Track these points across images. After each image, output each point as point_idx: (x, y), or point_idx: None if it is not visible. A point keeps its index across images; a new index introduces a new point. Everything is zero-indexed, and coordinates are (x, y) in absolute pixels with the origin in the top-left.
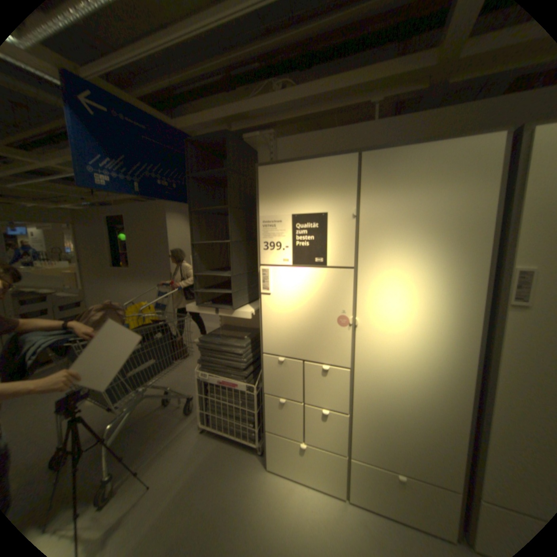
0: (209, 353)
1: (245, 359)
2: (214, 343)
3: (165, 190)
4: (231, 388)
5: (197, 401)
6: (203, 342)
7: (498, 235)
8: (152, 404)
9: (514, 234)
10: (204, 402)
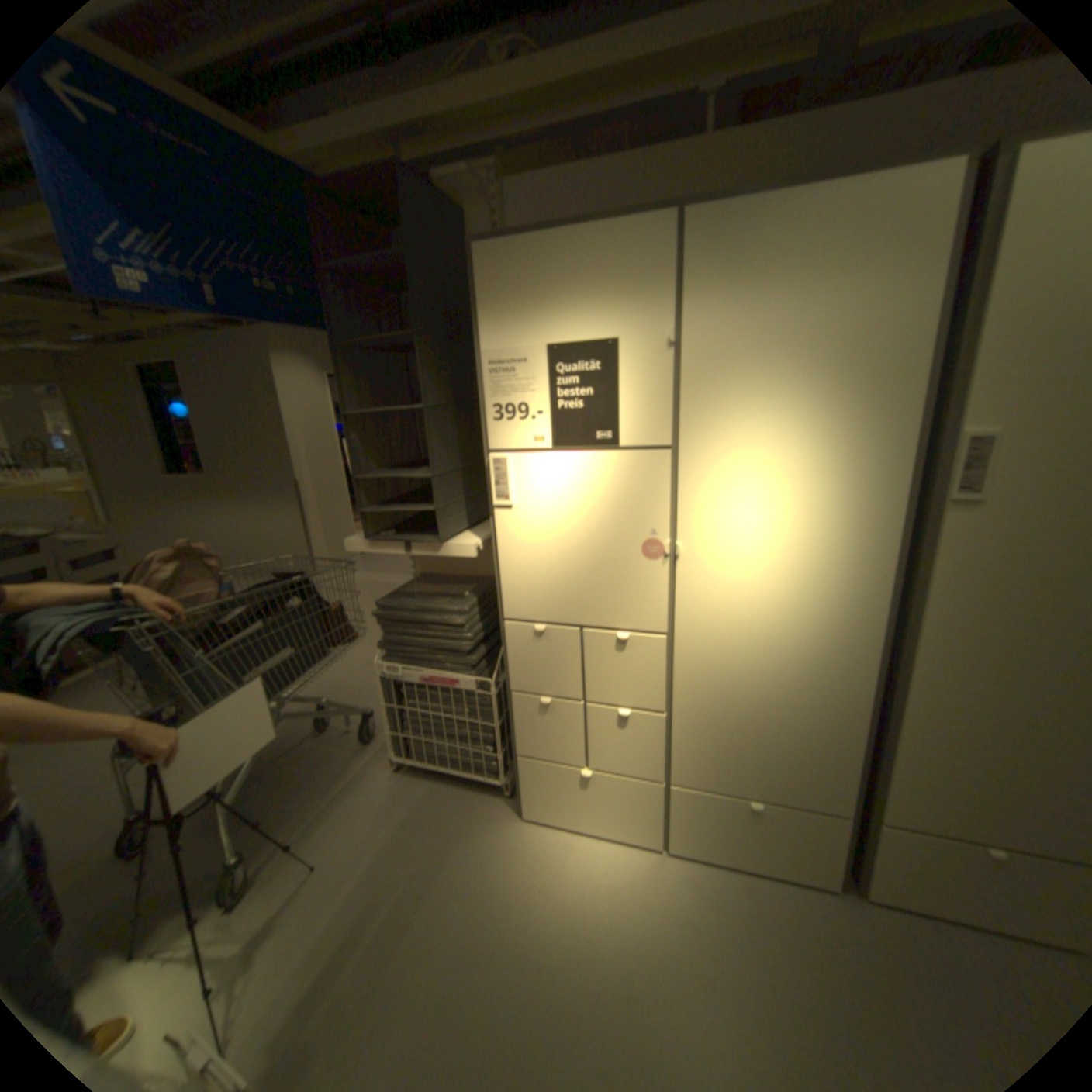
0: (401, 627)
1: (471, 633)
2: (409, 608)
3: (272, 301)
4: (449, 688)
5: (386, 716)
6: (386, 608)
7: (938, 370)
8: (297, 729)
9: (966, 368)
10: (398, 716)
